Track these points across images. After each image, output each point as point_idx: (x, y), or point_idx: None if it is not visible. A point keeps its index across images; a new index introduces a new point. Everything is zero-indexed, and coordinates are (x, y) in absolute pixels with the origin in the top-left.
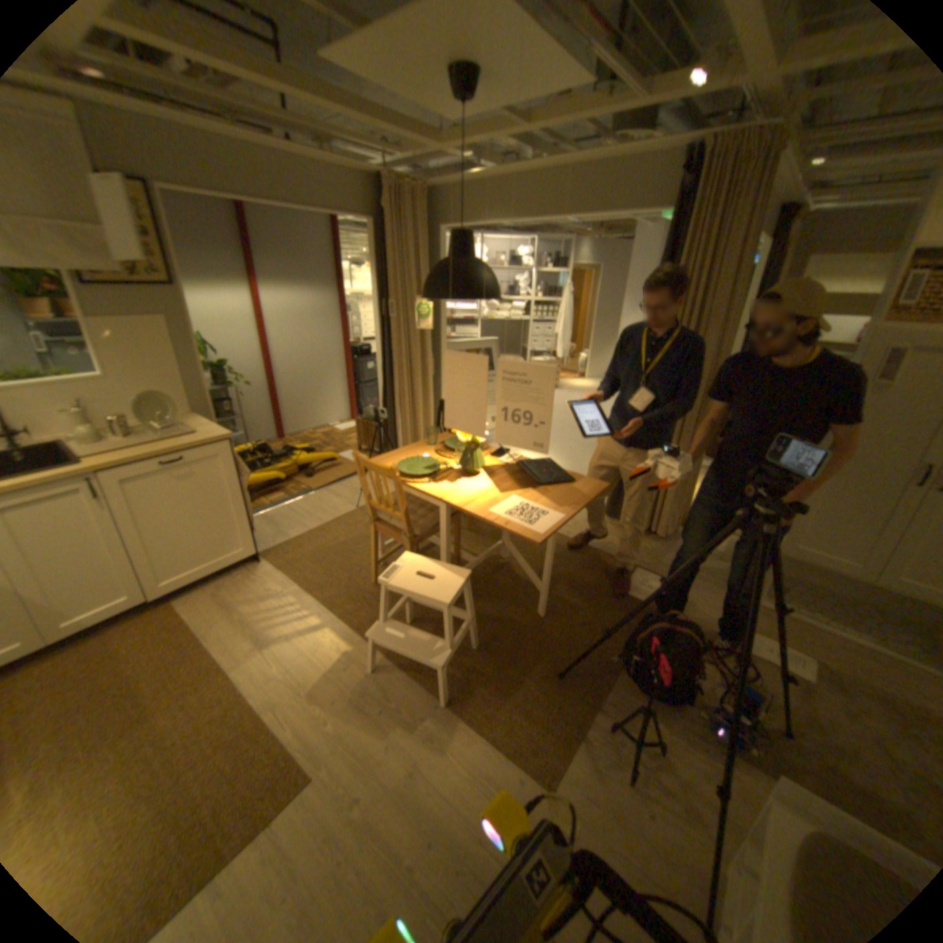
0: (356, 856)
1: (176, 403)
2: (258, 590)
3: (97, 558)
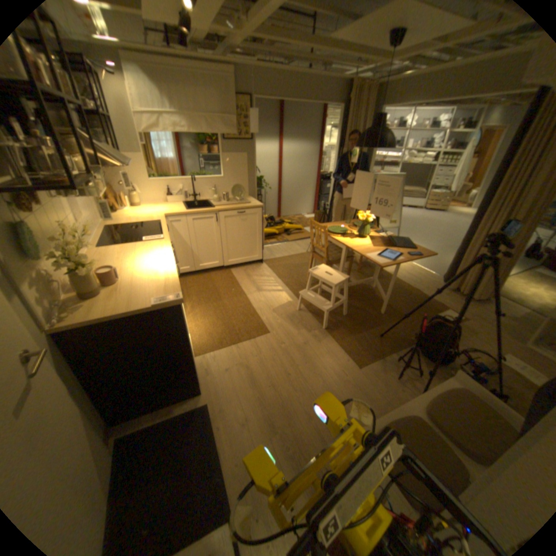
0: (280, 356)
1: (243, 191)
2: (260, 273)
3: (212, 245)
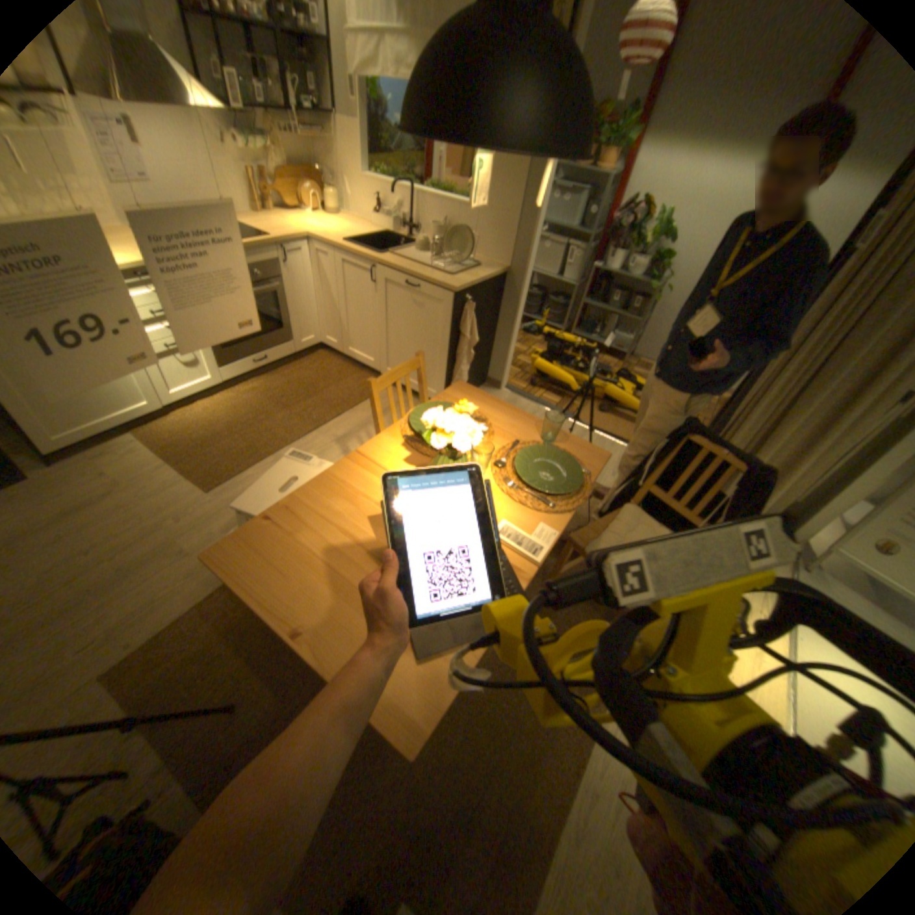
0: (140, 526)
1: (503, 252)
2: None
3: (368, 323)
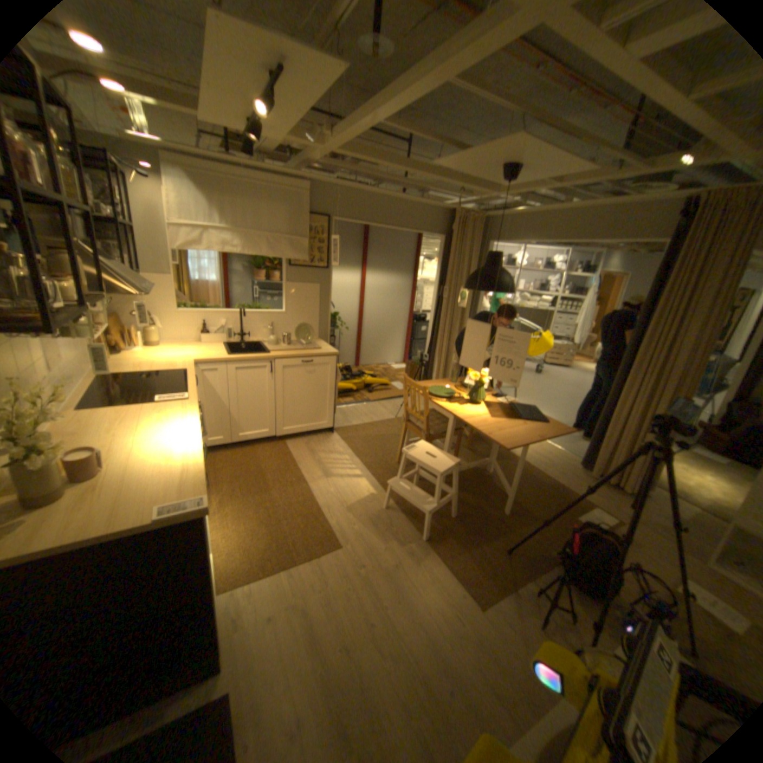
0: (359, 590)
1: (312, 332)
2: (329, 447)
3: (262, 404)
